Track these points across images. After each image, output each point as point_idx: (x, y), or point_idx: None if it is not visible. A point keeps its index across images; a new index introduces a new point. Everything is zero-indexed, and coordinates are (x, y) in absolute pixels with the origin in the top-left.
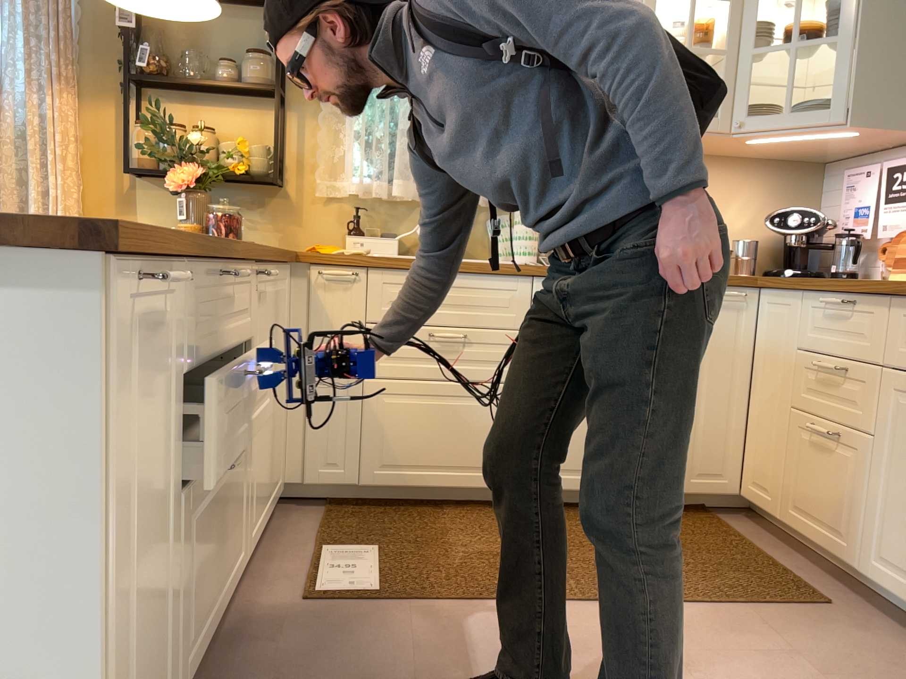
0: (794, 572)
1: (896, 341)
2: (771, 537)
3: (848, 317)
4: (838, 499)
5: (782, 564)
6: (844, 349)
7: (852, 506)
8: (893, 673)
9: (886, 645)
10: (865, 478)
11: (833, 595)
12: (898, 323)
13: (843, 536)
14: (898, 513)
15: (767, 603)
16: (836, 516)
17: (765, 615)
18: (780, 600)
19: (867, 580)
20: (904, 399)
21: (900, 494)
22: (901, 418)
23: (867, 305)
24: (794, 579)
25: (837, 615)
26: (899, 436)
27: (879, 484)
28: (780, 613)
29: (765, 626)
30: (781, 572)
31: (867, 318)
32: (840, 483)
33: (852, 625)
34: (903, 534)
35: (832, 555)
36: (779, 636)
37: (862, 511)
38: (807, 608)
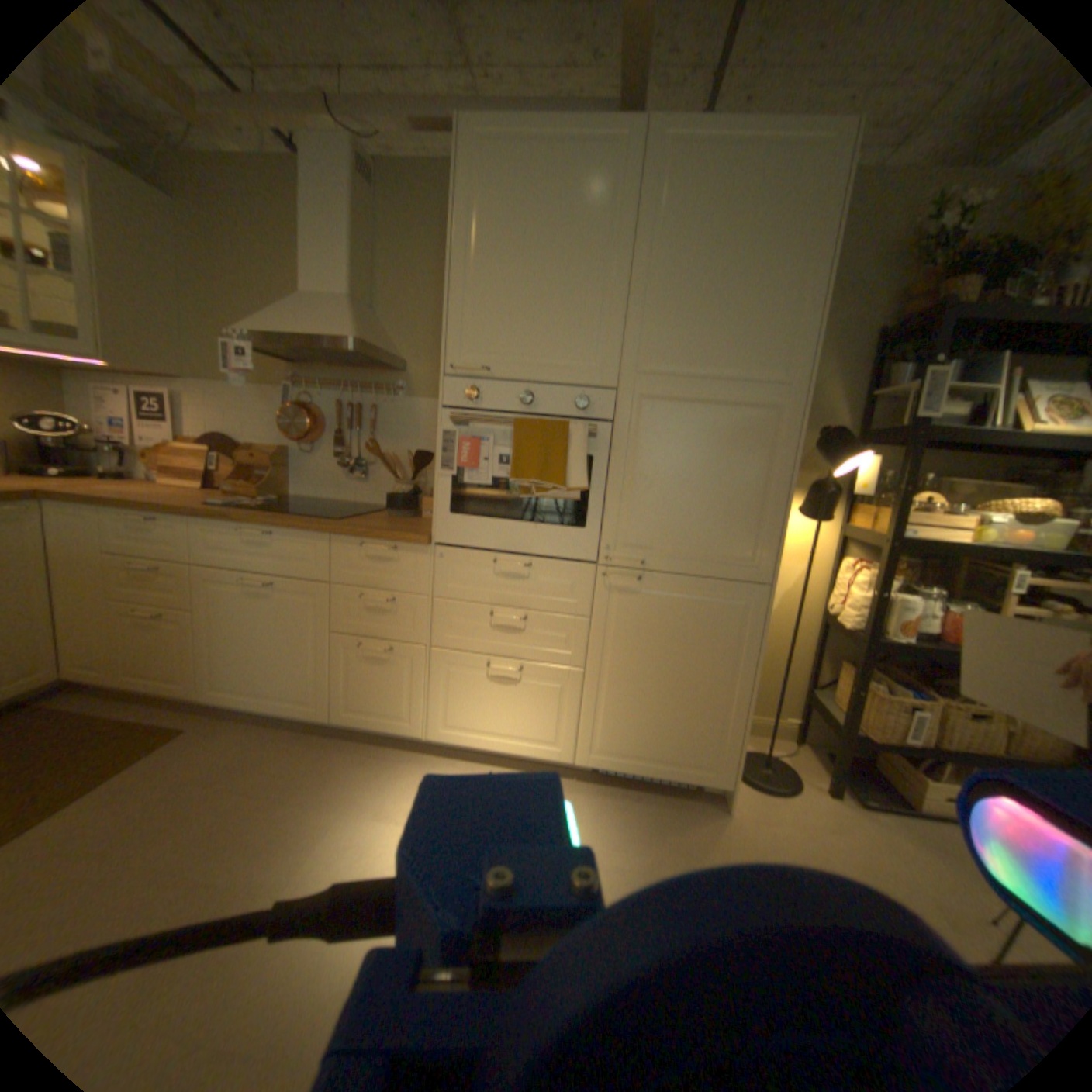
0: (138, 723)
1: (194, 548)
2: (101, 703)
3: (147, 530)
4: (166, 660)
5: (125, 723)
6: (148, 554)
7: (179, 662)
8: (240, 755)
9: (227, 740)
10: (187, 641)
11: (177, 725)
12: (193, 535)
13: (175, 684)
14: (217, 657)
15: (133, 761)
16: (166, 671)
17: (137, 771)
18: (142, 752)
19: (202, 704)
20: (207, 586)
21: (216, 646)
22: (208, 598)
23: (163, 522)
24: (142, 730)
25: (187, 739)
26: (208, 610)
27: (198, 643)
28: (147, 762)
29: (142, 780)
30: (129, 729)
31: (166, 531)
32: (165, 649)
33: (200, 739)
34: (223, 669)
35: (169, 698)
36: (157, 781)
37: (188, 664)
38: (165, 746)
